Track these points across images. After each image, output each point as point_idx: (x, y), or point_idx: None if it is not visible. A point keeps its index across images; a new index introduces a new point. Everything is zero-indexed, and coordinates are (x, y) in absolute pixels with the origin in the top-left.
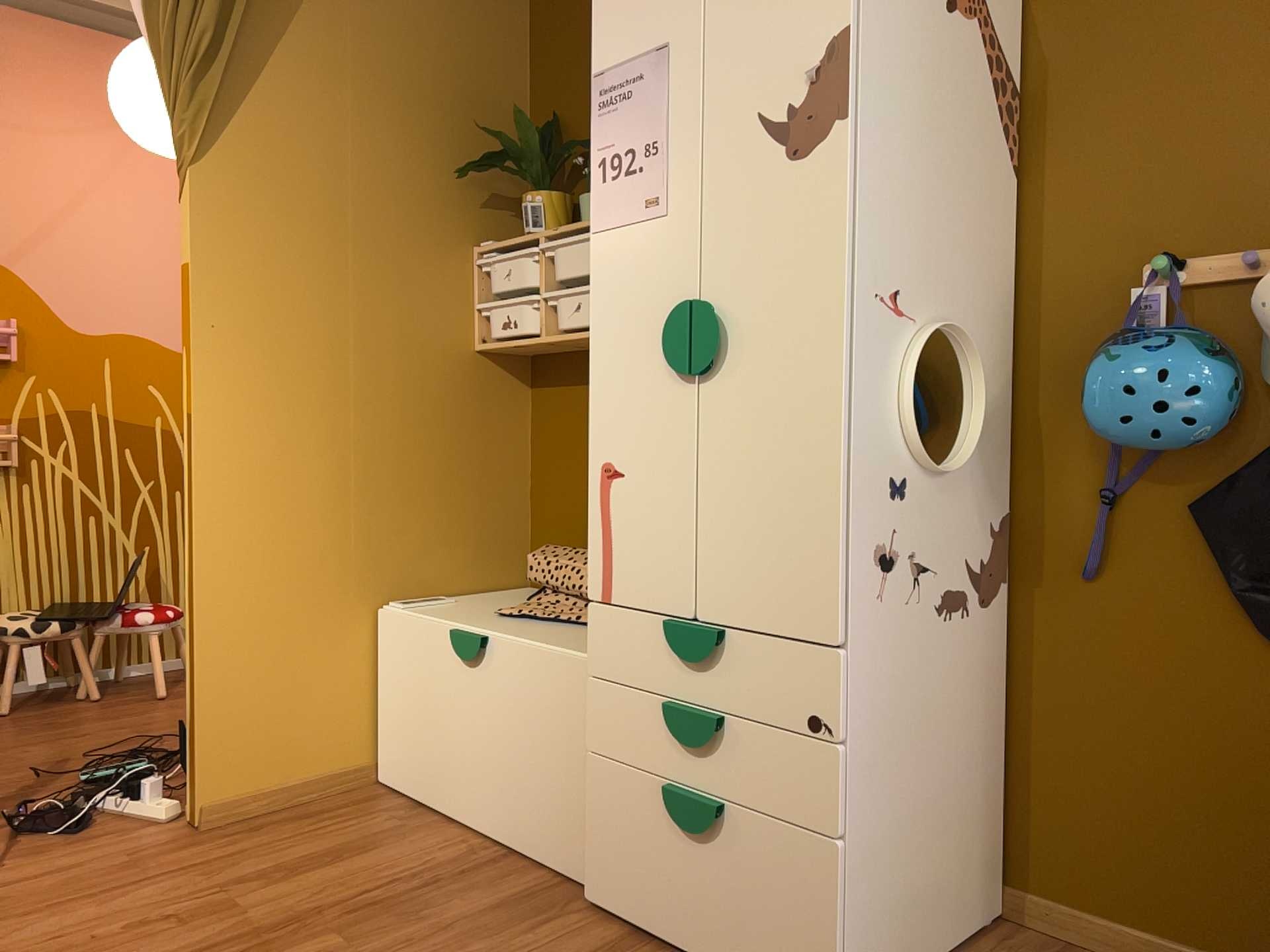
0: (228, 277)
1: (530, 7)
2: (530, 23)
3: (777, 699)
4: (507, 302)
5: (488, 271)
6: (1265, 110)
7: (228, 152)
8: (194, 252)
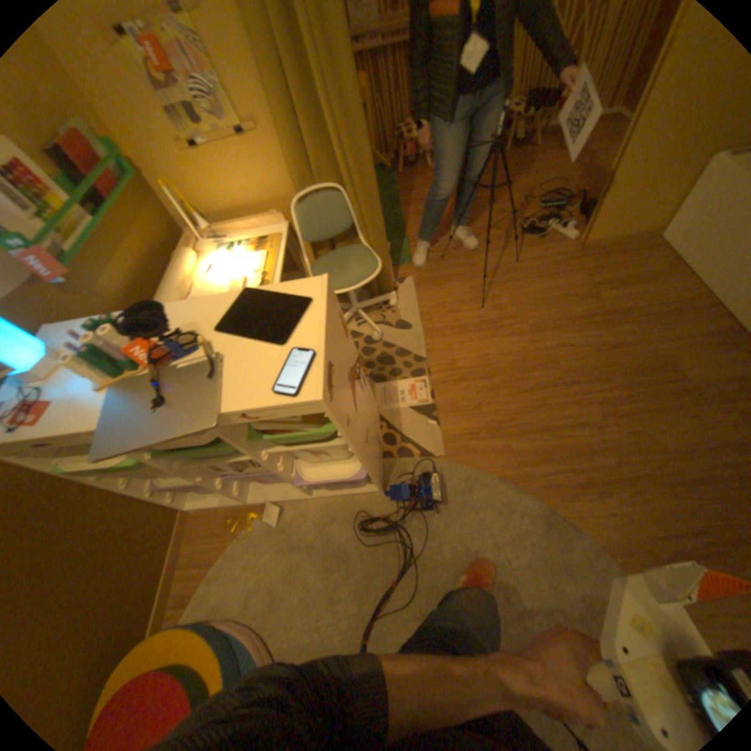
0: None
1: None
2: None
3: None
4: None
5: None
6: None
7: None
8: None
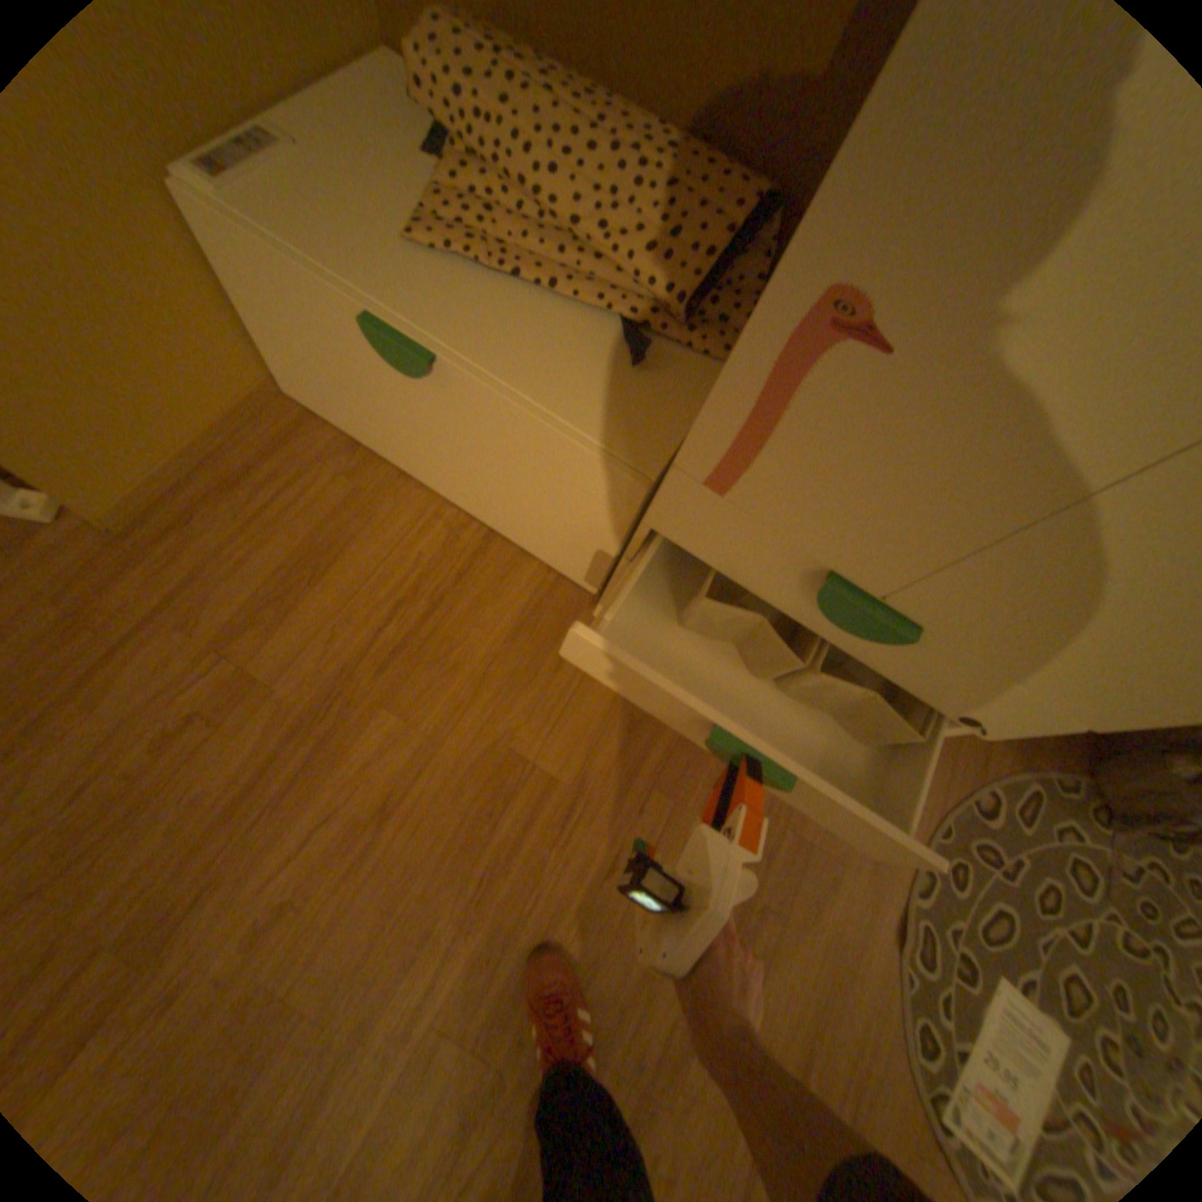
0: None
1: None
2: None
3: (939, 691)
4: None
5: None
6: None
7: None
8: None
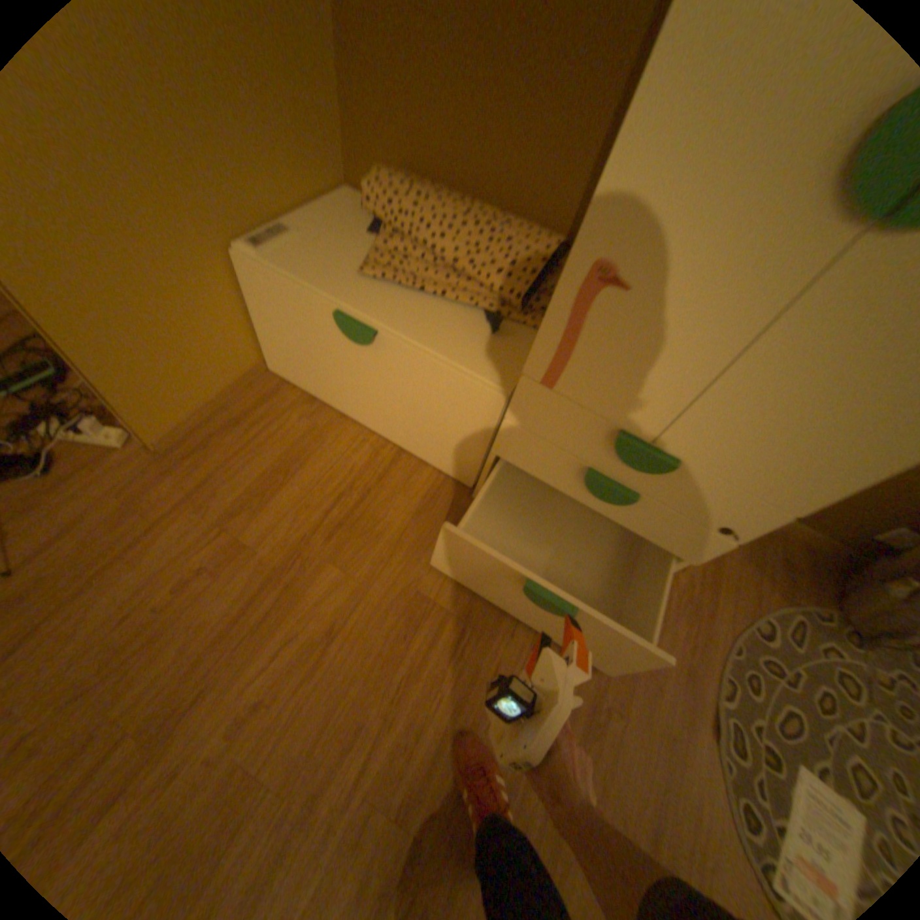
0: None
1: None
2: None
3: (701, 509)
4: None
5: None
6: None
7: None
8: None
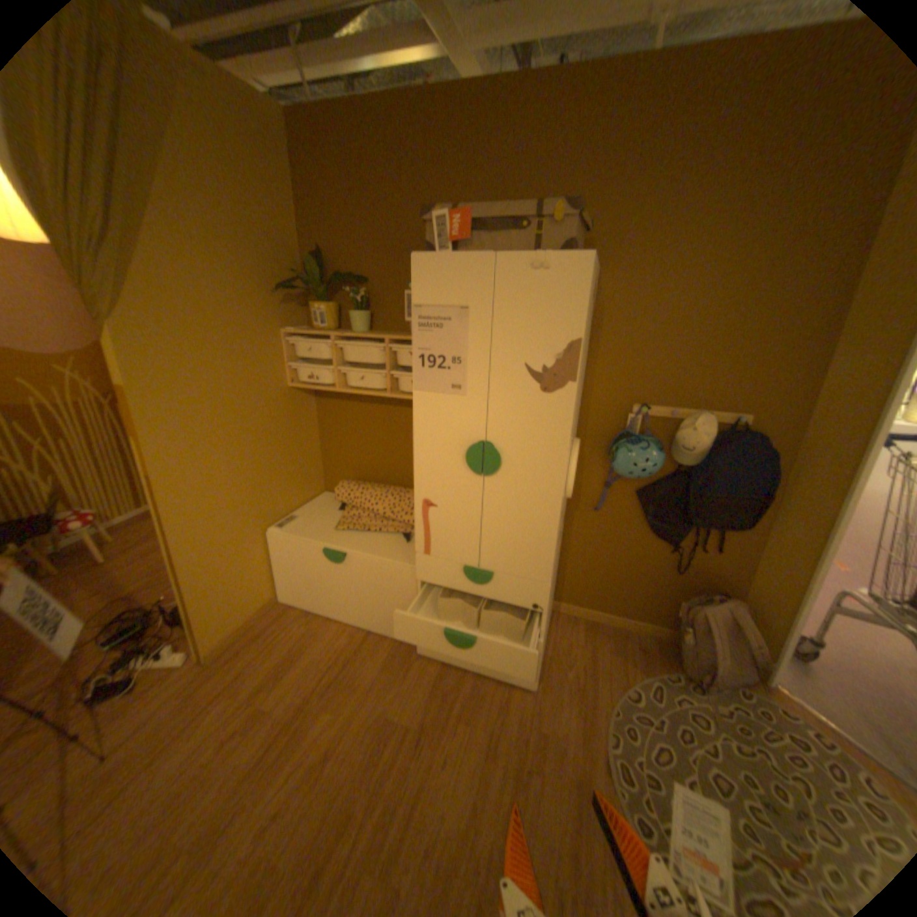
0: (148, 390)
1: (288, 165)
2: (289, 176)
3: (517, 598)
4: (310, 367)
5: (292, 346)
6: (689, 354)
7: (126, 304)
8: (121, 379)
